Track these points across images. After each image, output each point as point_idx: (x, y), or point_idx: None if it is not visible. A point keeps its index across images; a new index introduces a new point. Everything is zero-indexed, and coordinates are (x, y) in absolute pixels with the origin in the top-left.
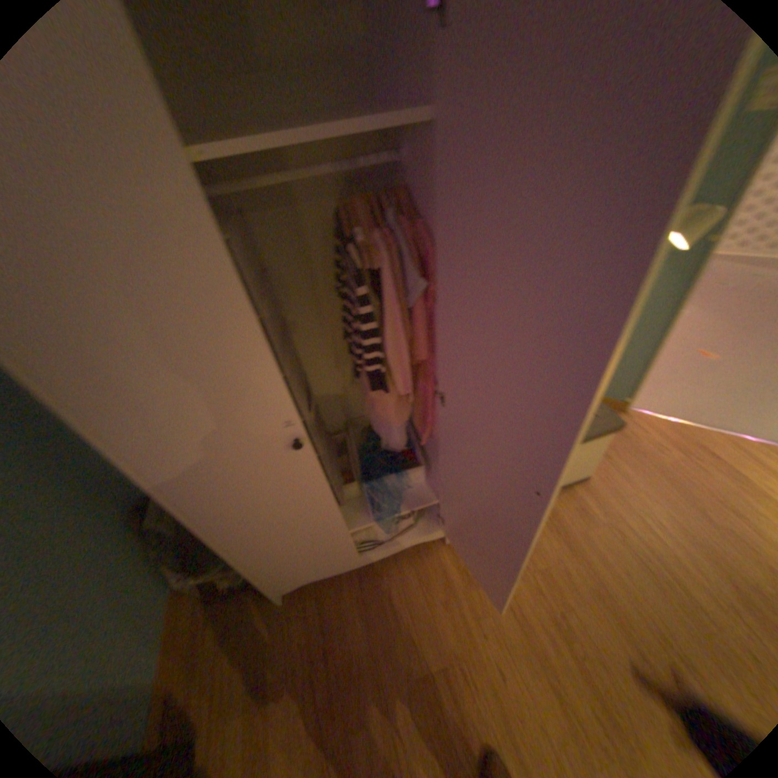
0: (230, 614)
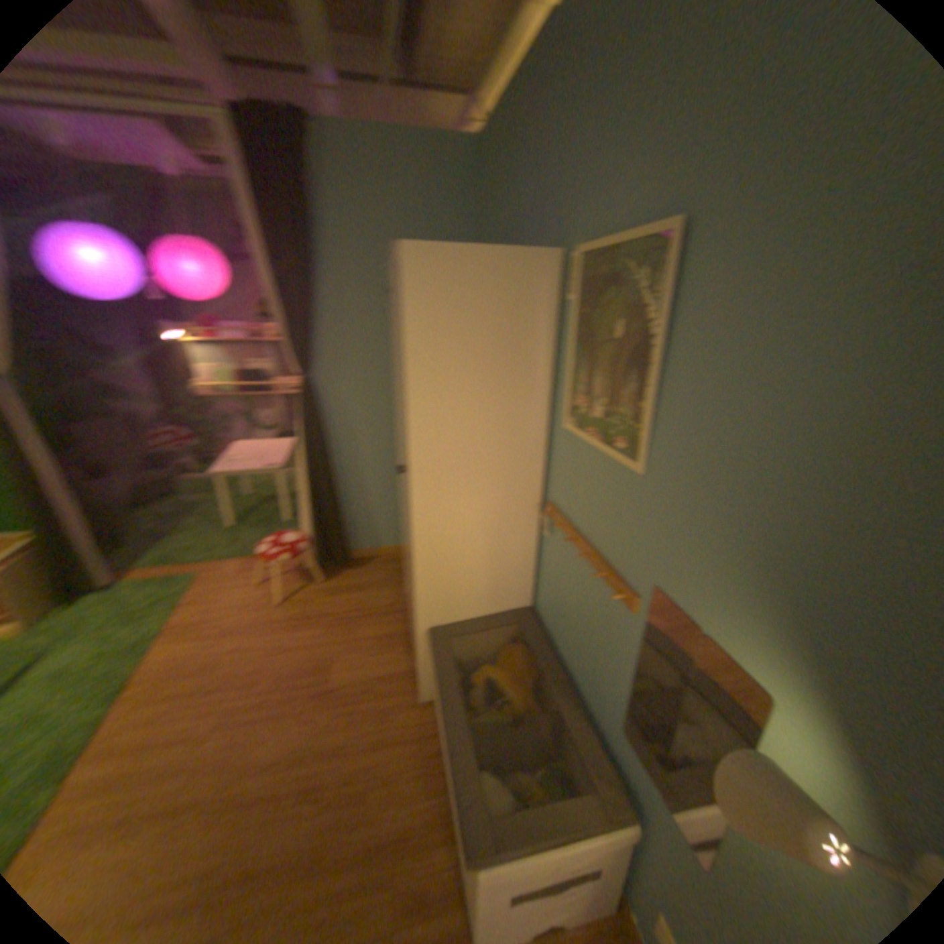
0: None
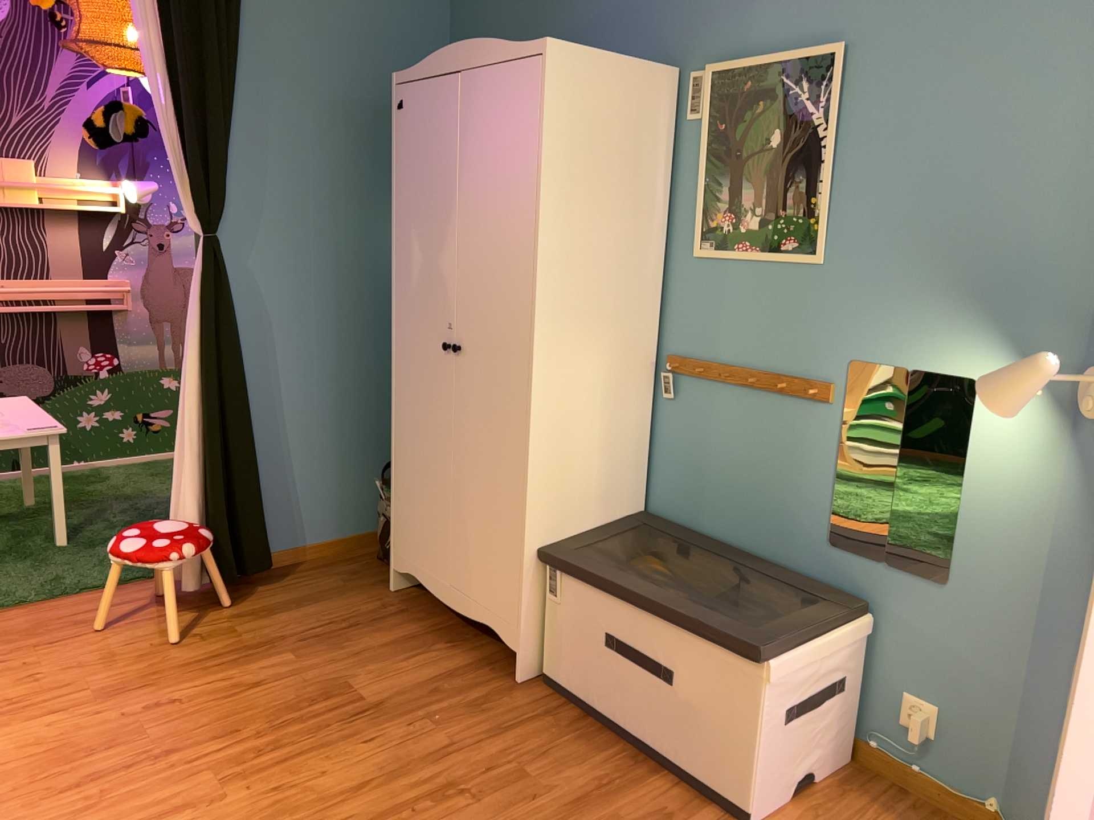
0: (370, 571)
